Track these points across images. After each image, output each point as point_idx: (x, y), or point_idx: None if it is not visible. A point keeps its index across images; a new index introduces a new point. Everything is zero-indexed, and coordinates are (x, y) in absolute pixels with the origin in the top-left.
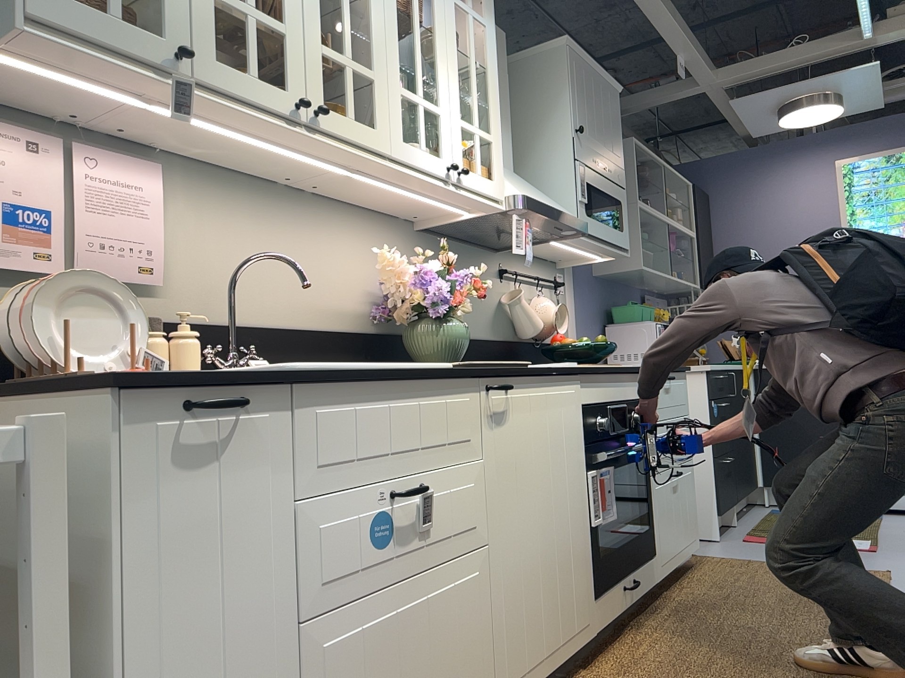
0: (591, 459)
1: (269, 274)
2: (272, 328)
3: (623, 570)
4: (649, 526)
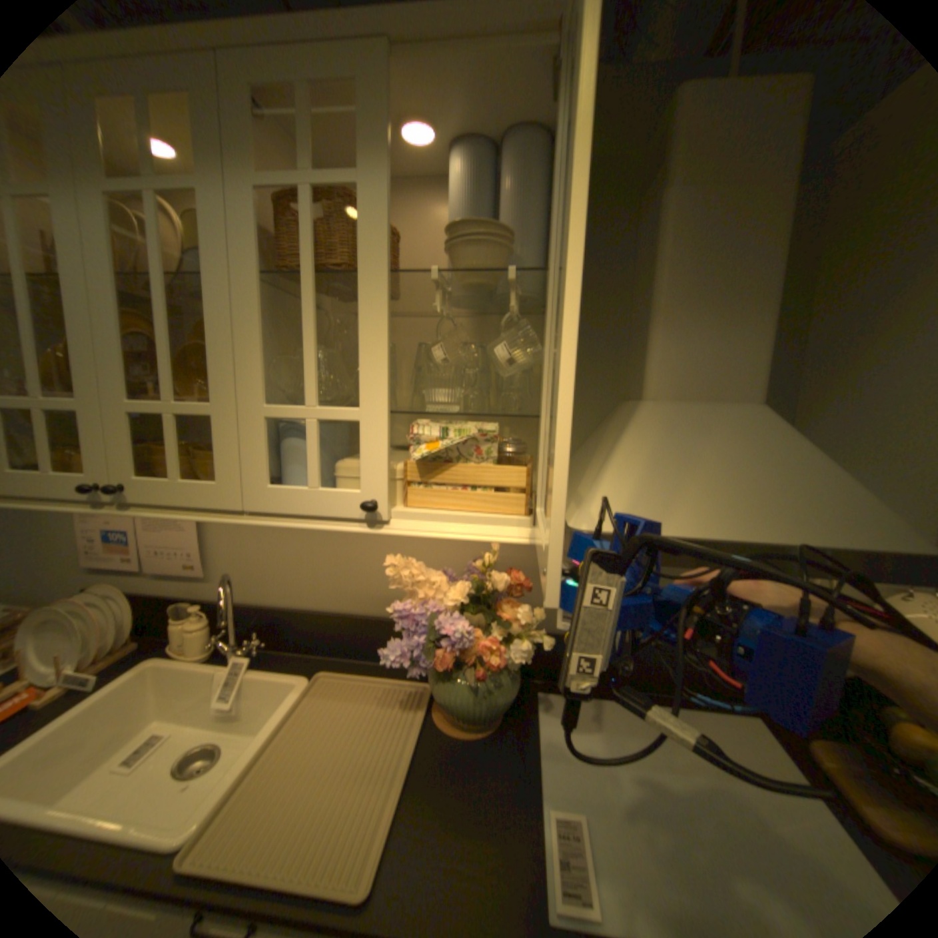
0: None
1: (307, 563)
2: (307, 611)
3: None
4: None
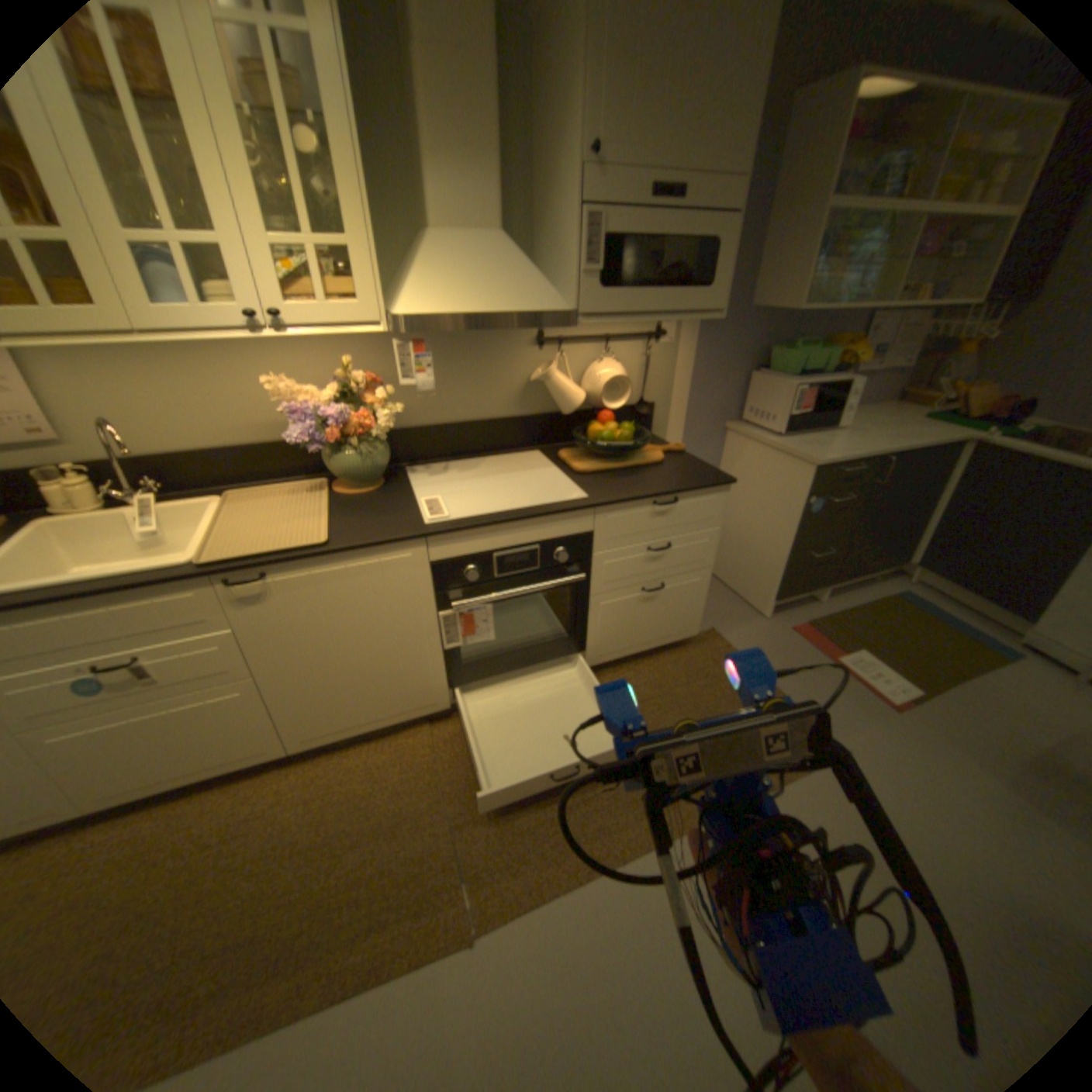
0: (446, 603)
1: (177, 407)
2: (193, 452)
3: (508, 669)
4: (574, 635)
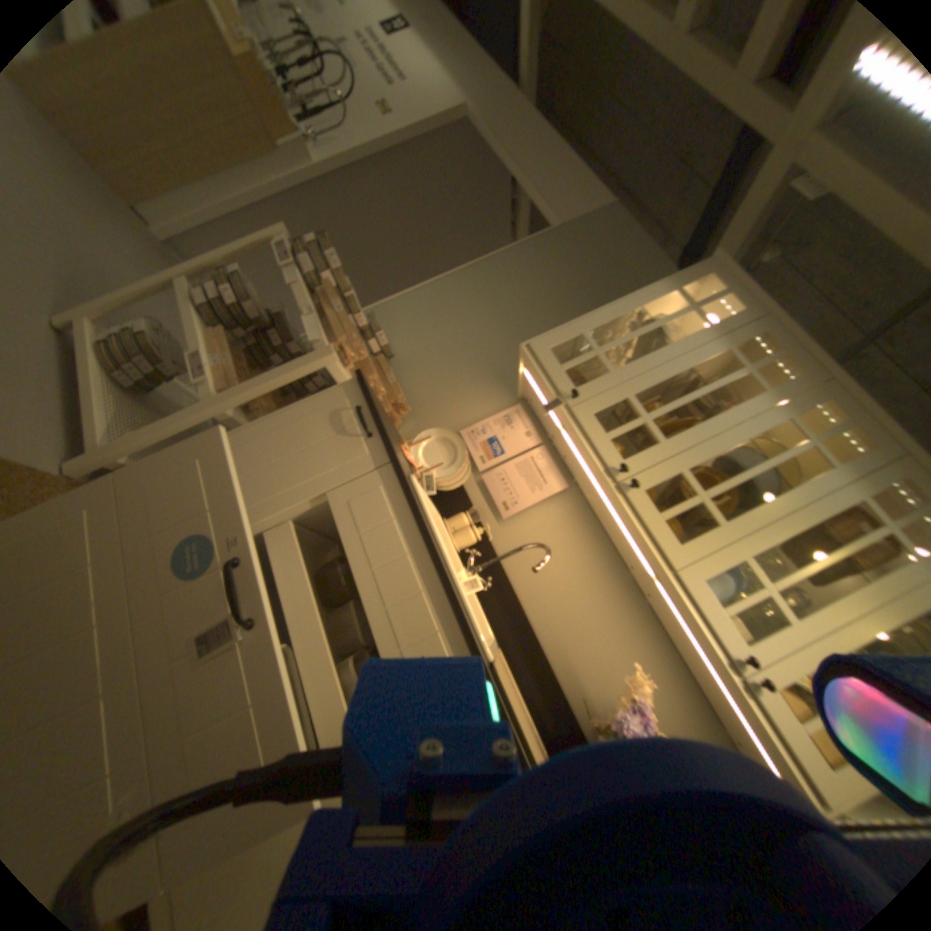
0: None
1: (558, 594)
2: (522, 613)
3: None
4: None
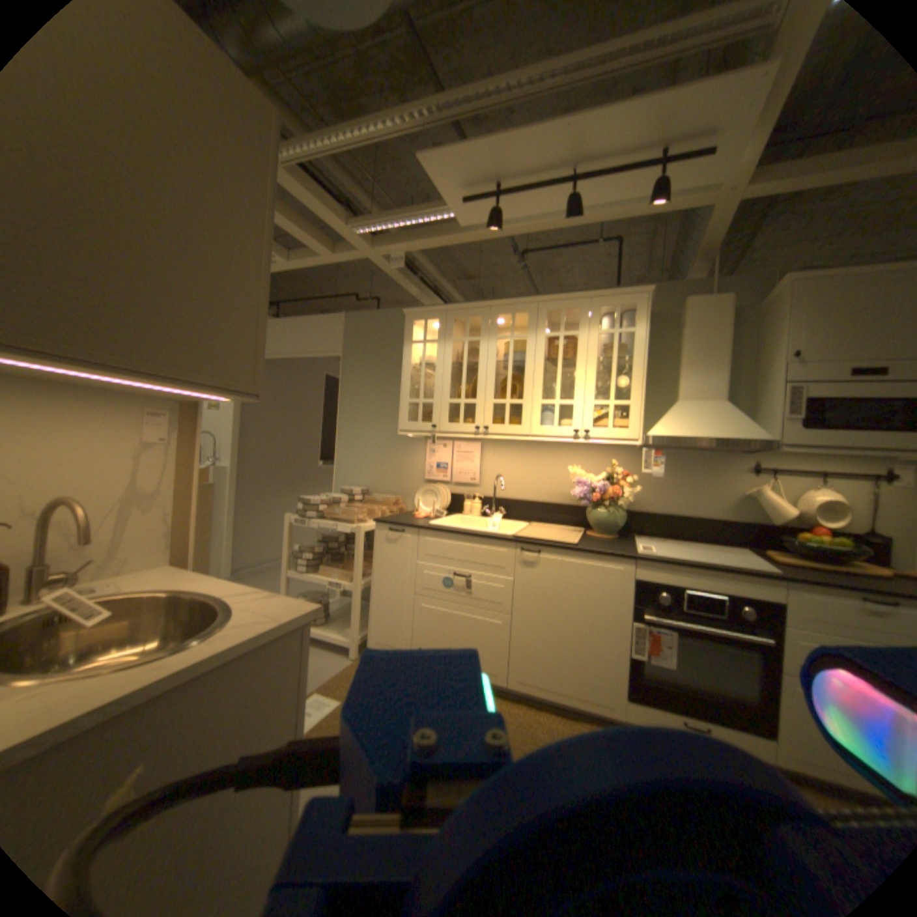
0: (640, 616)
1: (525, 478)
2: (523, 500)
3: (685, 711)
4: (762, 711)
